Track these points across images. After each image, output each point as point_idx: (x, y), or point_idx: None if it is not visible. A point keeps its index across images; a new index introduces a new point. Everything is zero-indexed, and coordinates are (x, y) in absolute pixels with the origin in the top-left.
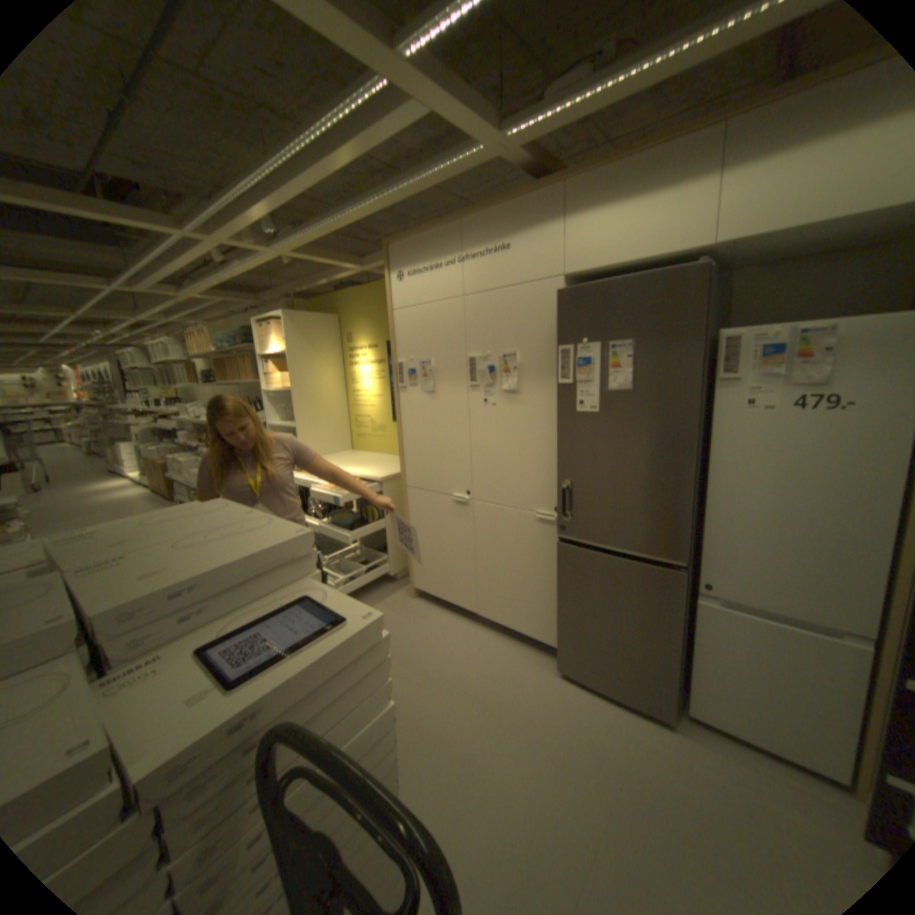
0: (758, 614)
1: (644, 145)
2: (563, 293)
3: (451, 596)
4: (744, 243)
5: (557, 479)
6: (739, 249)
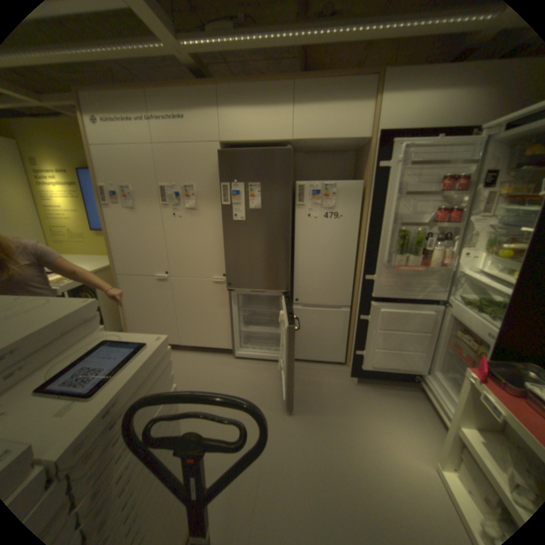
0: (314, 307)
1: (259, 79)
2: (222, 153)
3: None
4: (303, 141)
5: (223, 258)
6: (301, 144)
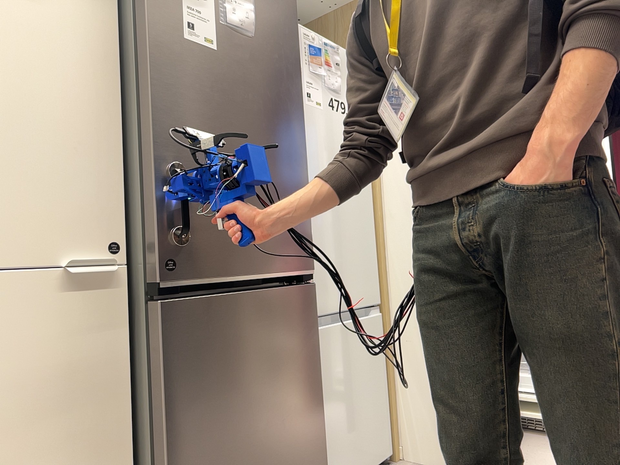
0: (333, 321)
1: None
2: None
3: None
4: None
5: (110, 180)
6: None
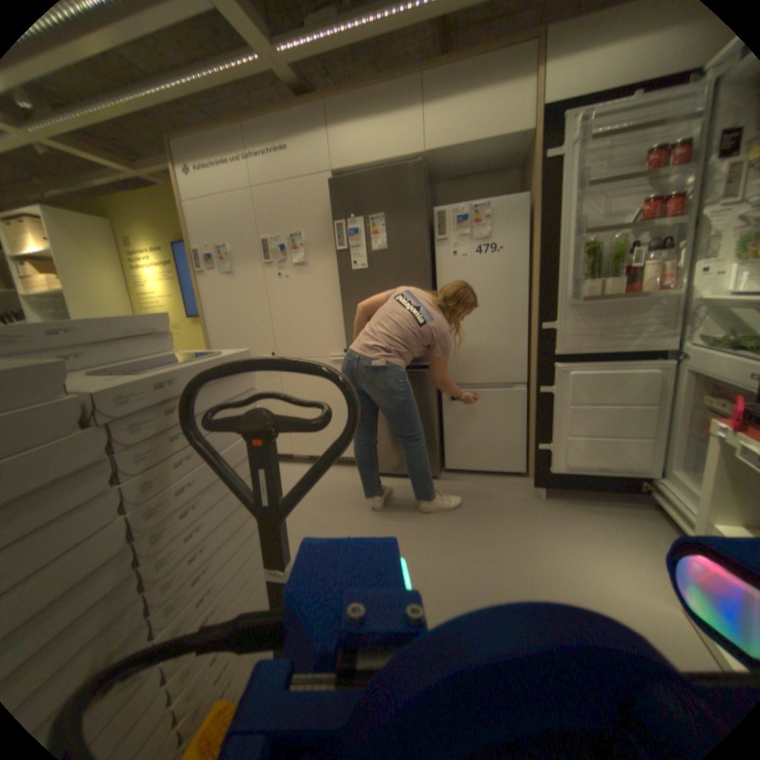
0: (472, 387)
1: (374, 80)
2: (332, 181)
3: None
4: (438, 153)
5: (342, 327)
6: (436, 159)
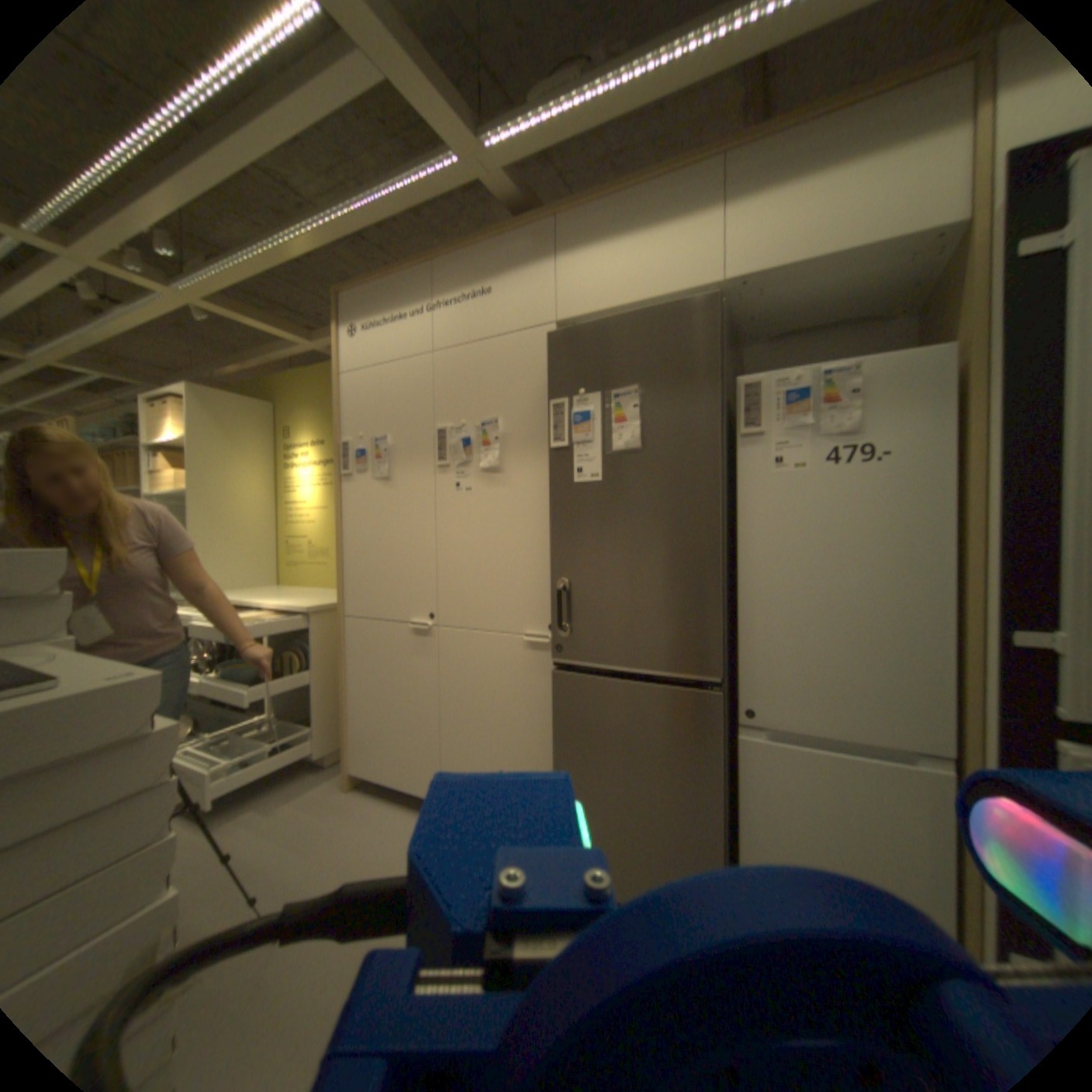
0: (814, 743)
1: (641, 175)
2: (554, 335)
3: (404, 779)
4: (753, 283)
5: (551, 583)
6: (748, 296)
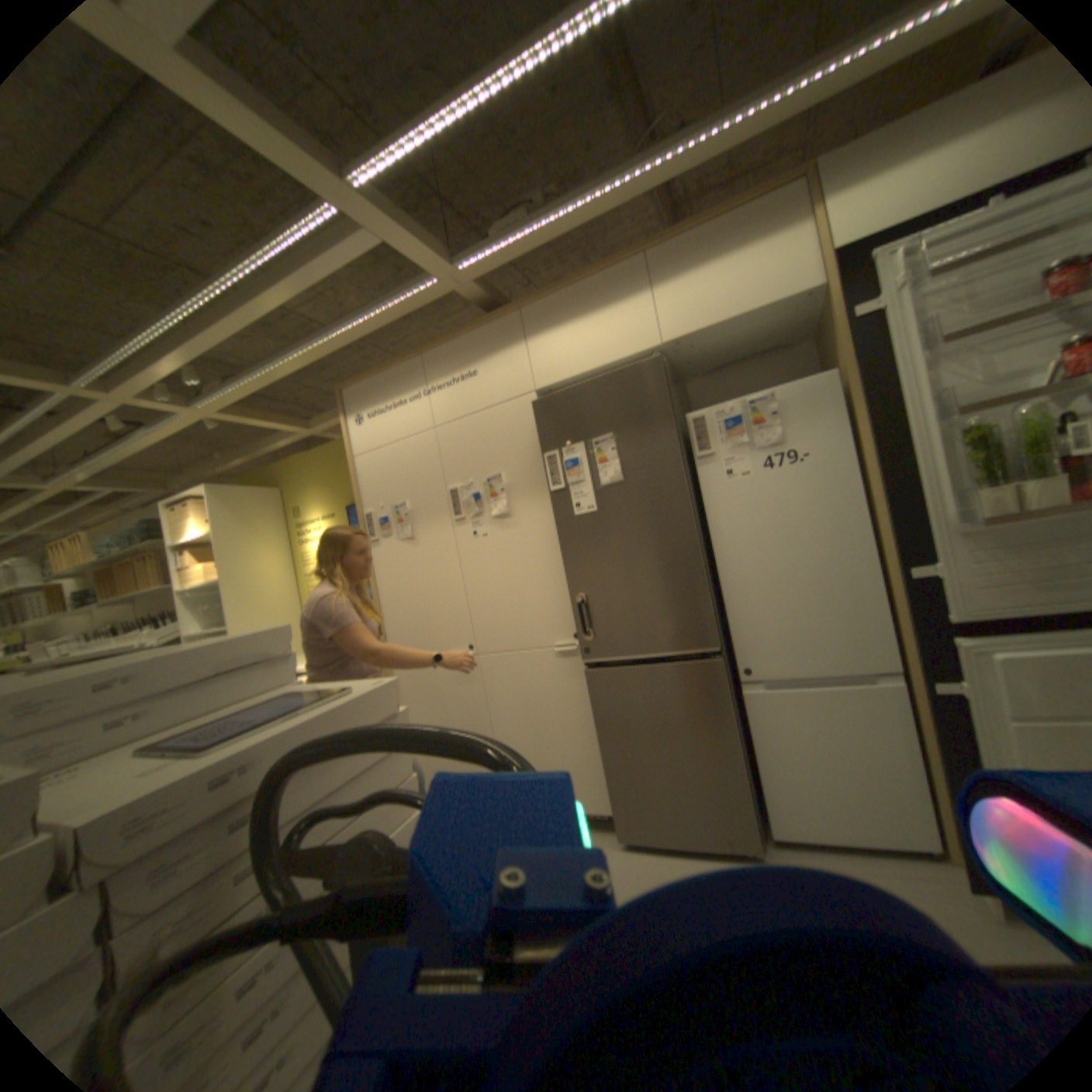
0: (799, 684)
1: (582, 273)
2: (537, 403)
3: None
4: (683, 341)
5: (568, 599)
6: (681, 350)
